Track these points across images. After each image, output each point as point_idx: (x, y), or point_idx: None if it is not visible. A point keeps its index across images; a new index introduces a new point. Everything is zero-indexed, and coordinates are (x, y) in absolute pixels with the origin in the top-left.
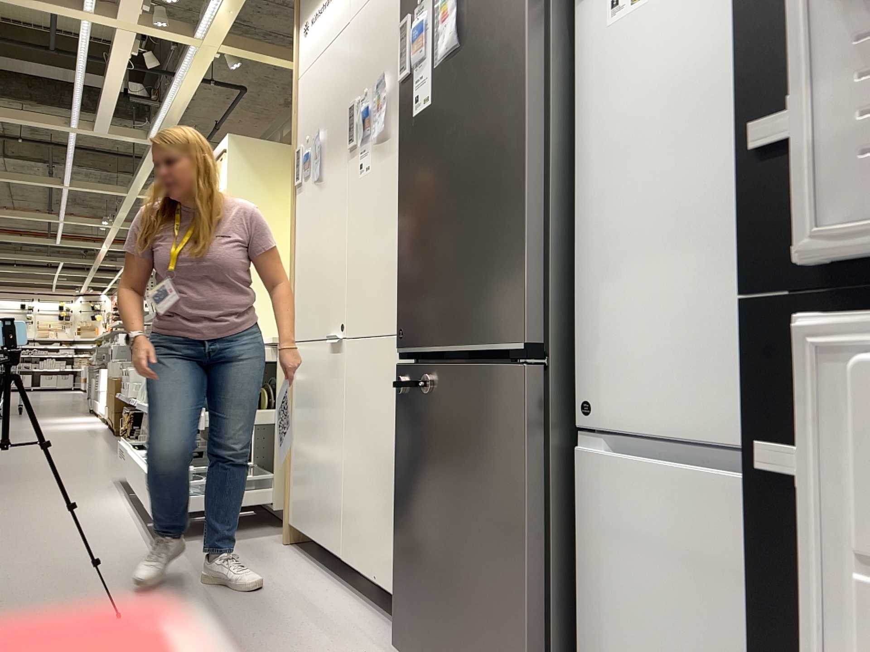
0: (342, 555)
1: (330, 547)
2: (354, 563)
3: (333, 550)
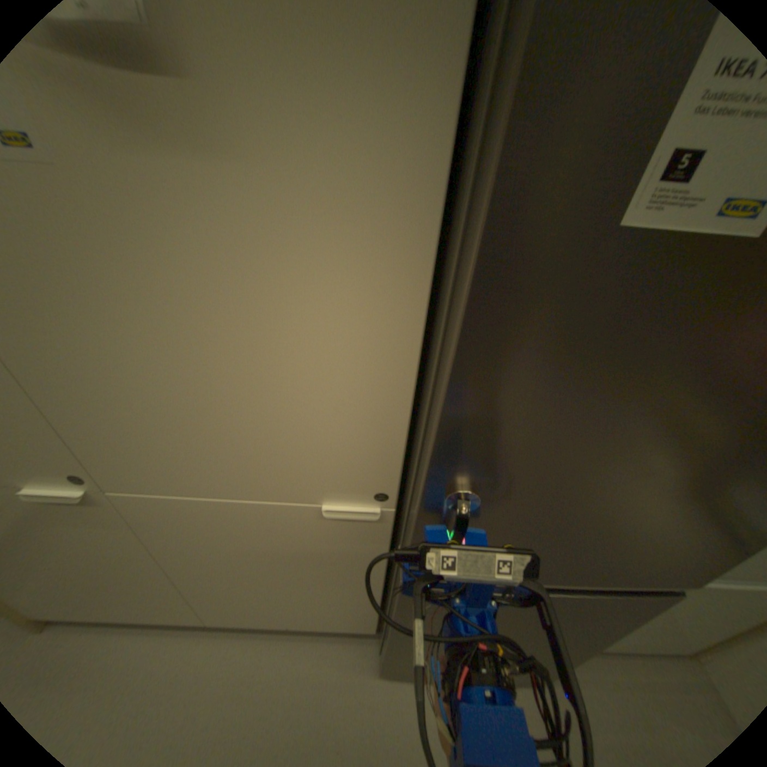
0: (201, 625)
1: (168, 623)
2: (233, 626)
3: (179, 624)
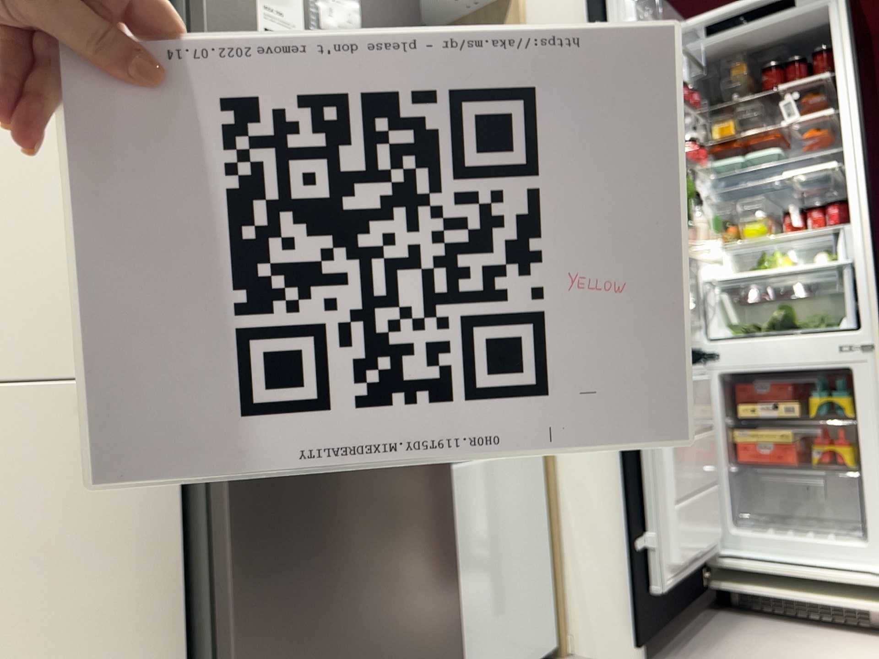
0: None
1: None
2: None
3: None
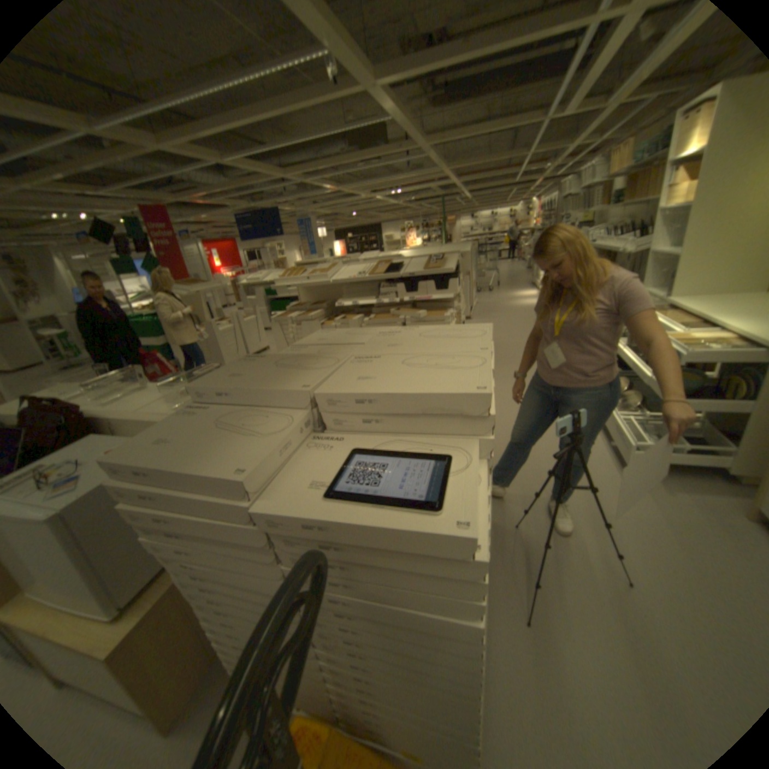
0: None
1: None
2: None
3: None
